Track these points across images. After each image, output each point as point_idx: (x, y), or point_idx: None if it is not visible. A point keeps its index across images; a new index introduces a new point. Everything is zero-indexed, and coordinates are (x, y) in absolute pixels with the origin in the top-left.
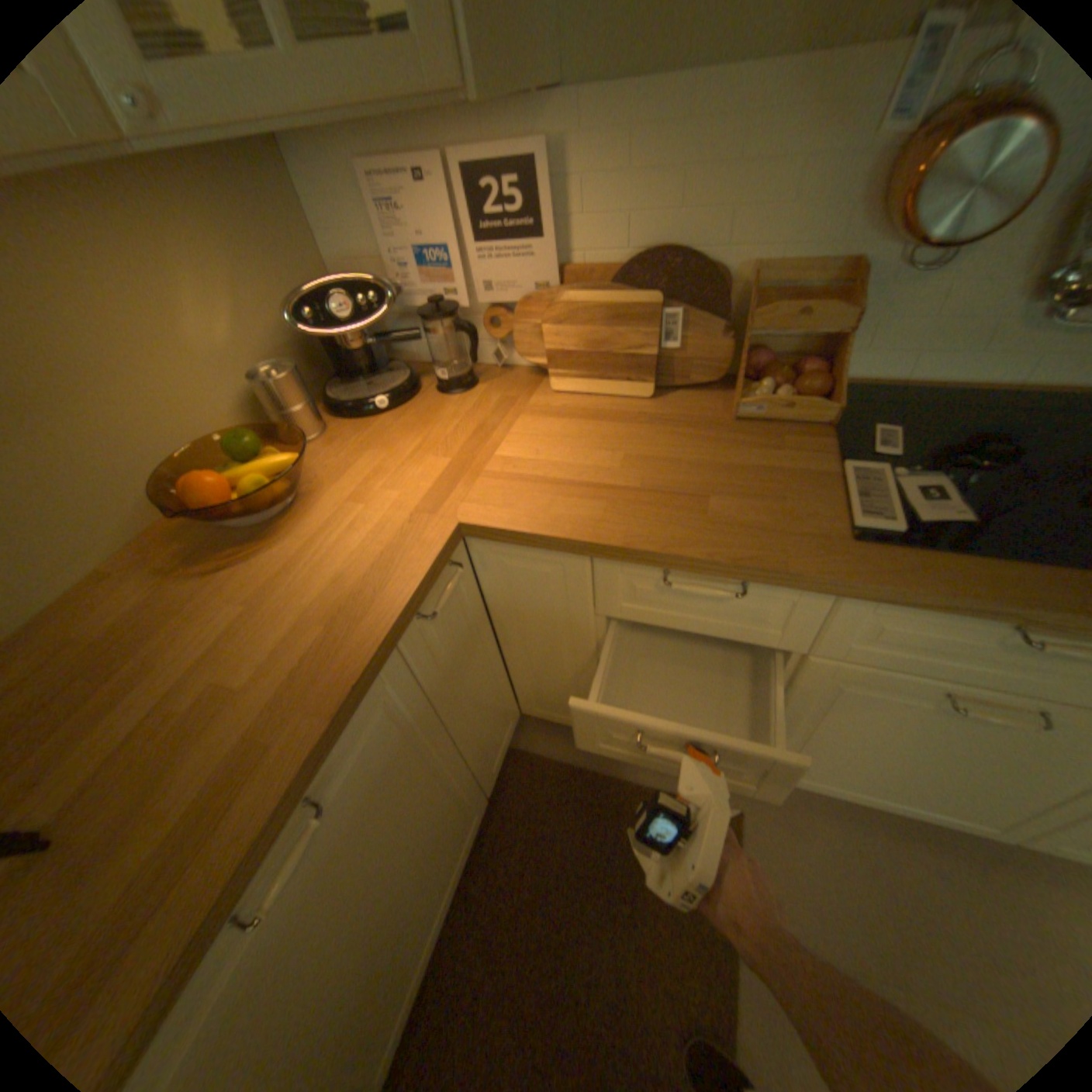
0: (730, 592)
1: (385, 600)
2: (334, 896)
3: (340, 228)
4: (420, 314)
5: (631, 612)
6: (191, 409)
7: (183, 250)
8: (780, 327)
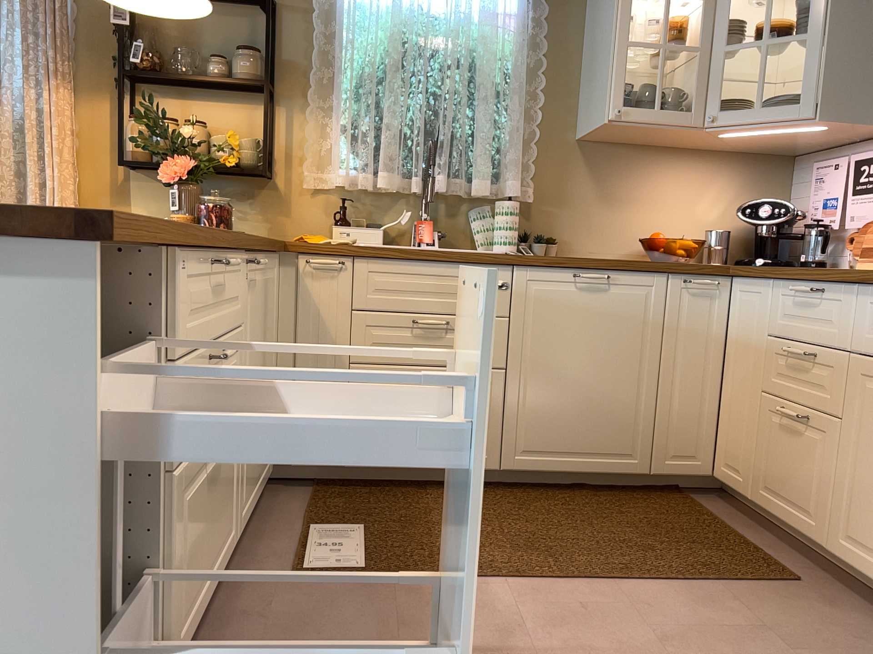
0: (810, 289)
1: (677, 262)
2: (585, 326)
3: (803, 196)
4: (807, 226)
5: (781, 329)
6: (678, 233)
7: (719, 183)
8: None
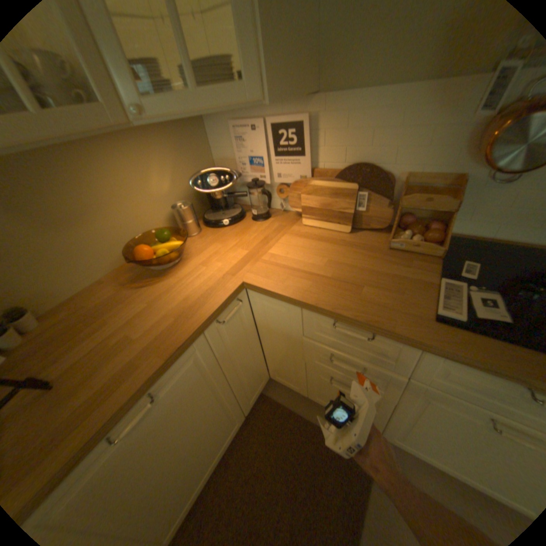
0: (365, 337)
1: (202, 312)
2: (155, 443)
3: (221, 147)
4: (247, 185)
5: (320, 338)
6: (147, 218)
7: (155, 155)
8: (417, 205)
